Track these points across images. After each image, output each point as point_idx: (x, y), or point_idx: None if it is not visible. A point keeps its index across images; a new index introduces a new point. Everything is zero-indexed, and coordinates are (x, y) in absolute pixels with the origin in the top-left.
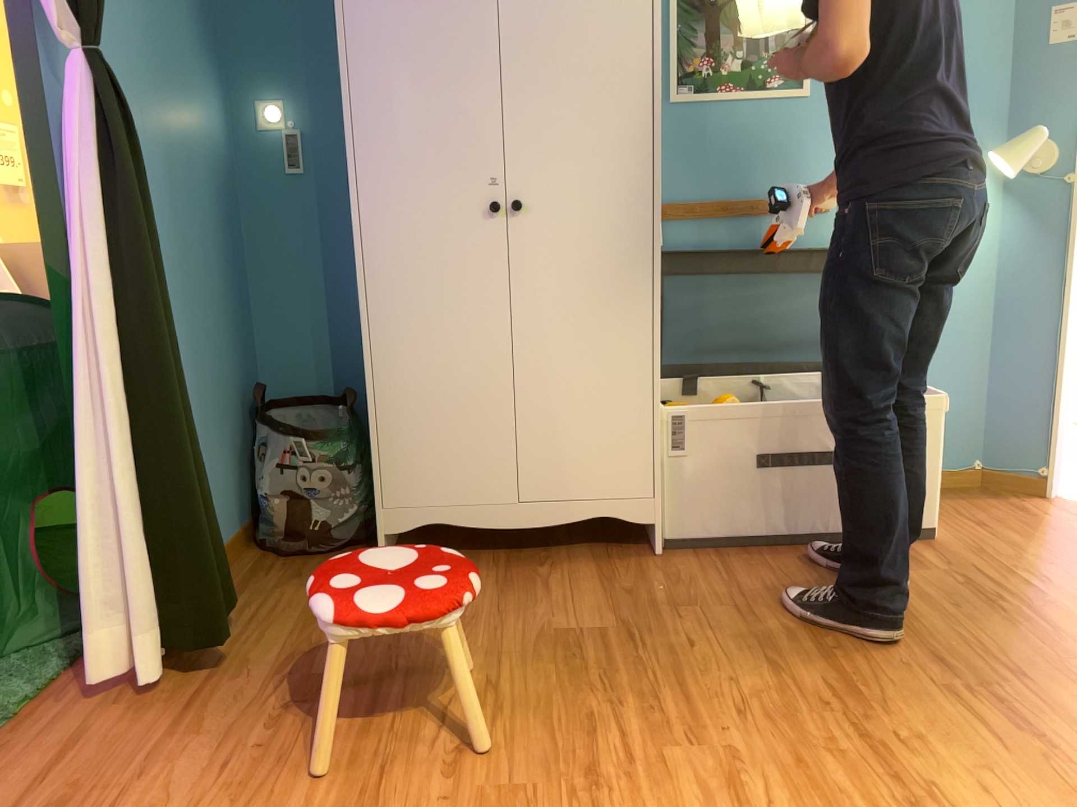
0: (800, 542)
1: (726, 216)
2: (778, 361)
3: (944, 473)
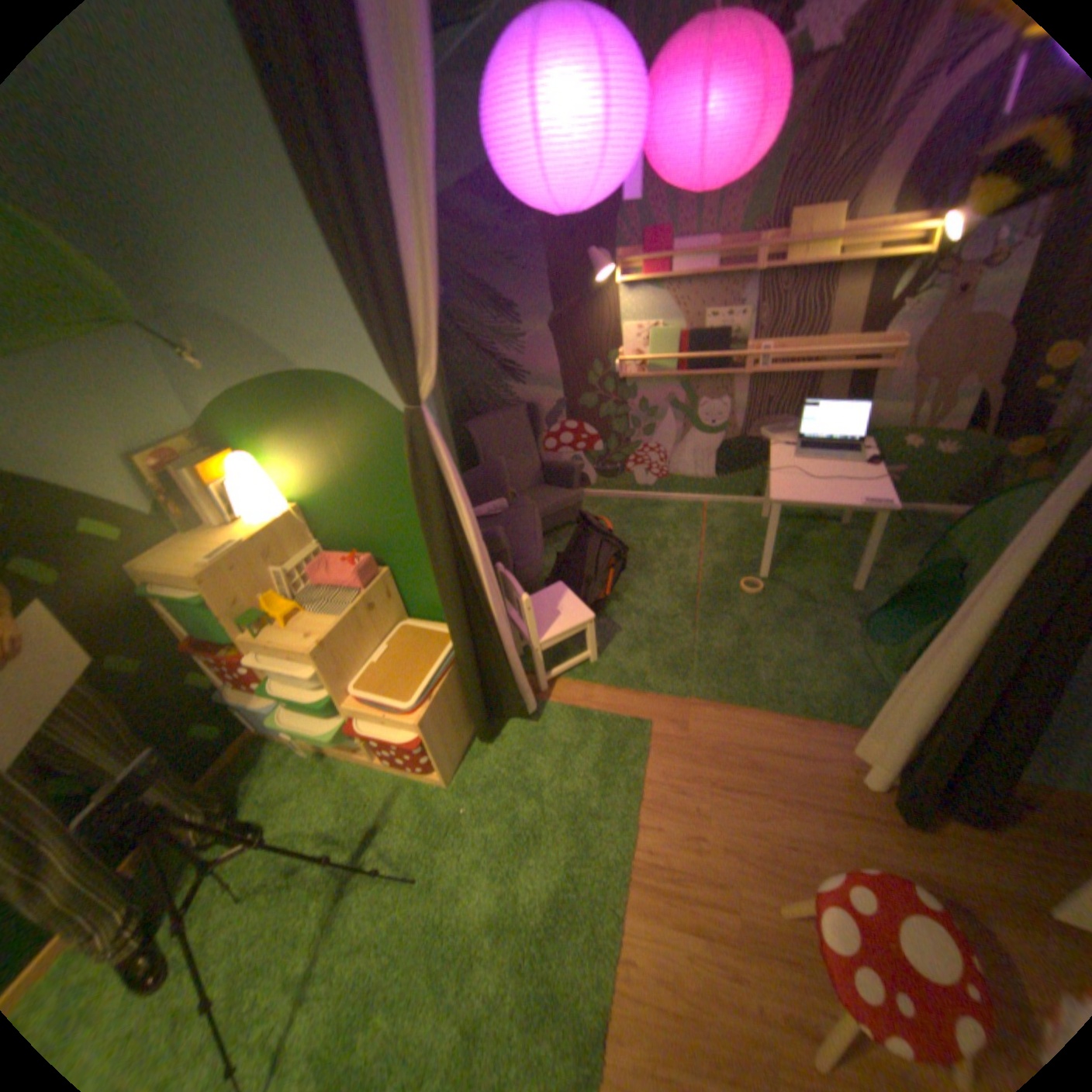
0: None
1: None
2: None
3: None
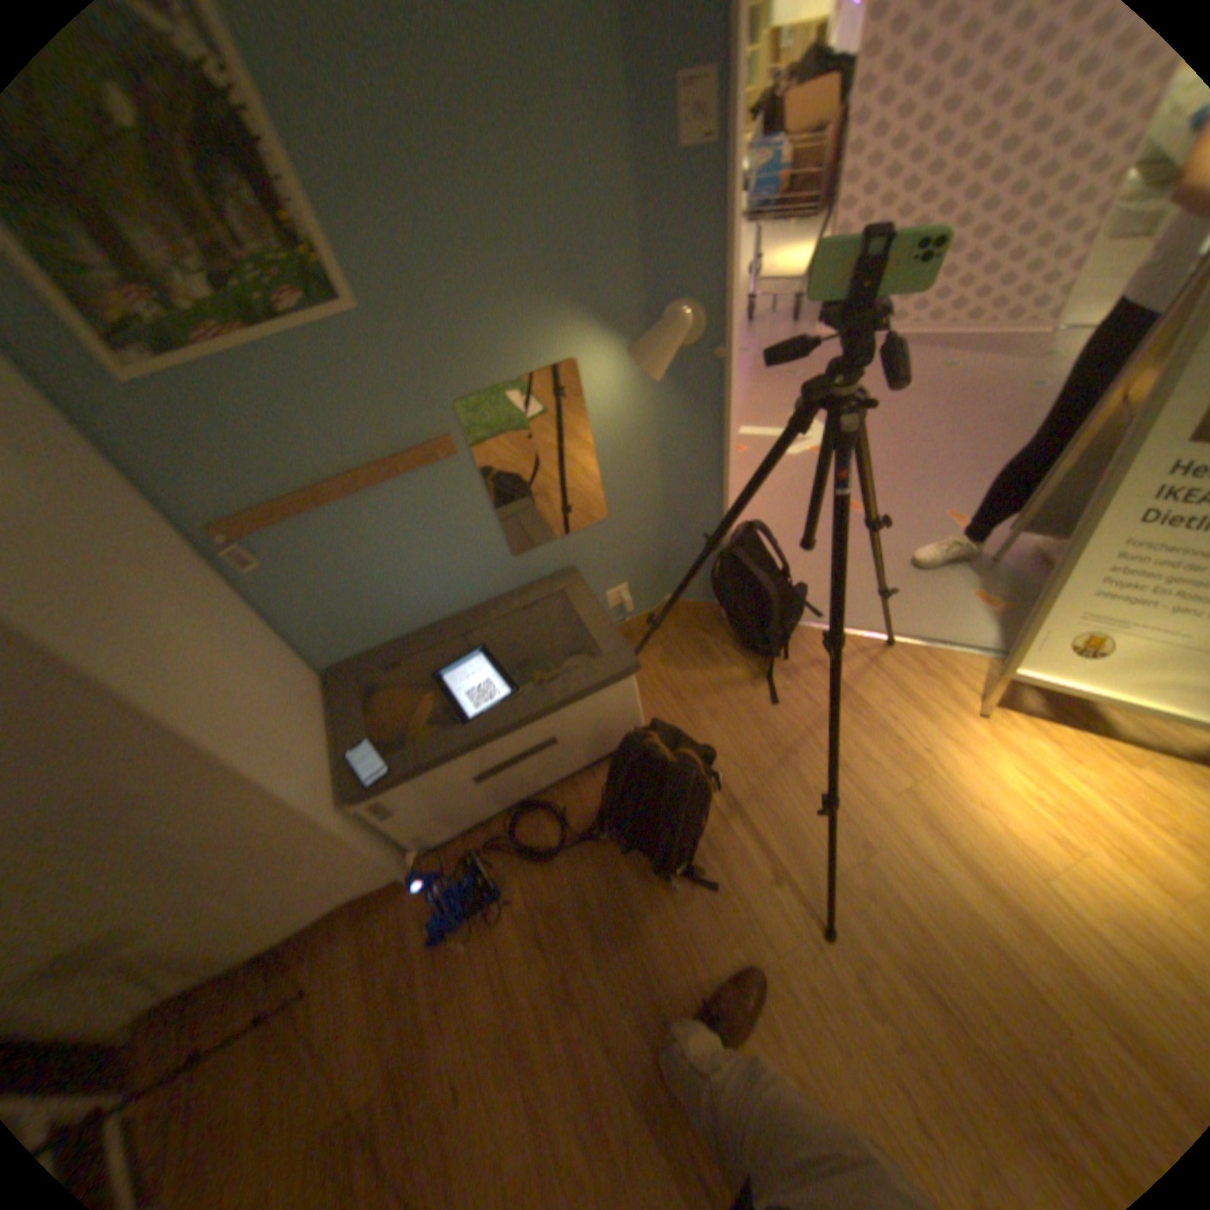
0: (540, 800)
1: (329, 502)
2: (468, 604)
3: (643, 614)
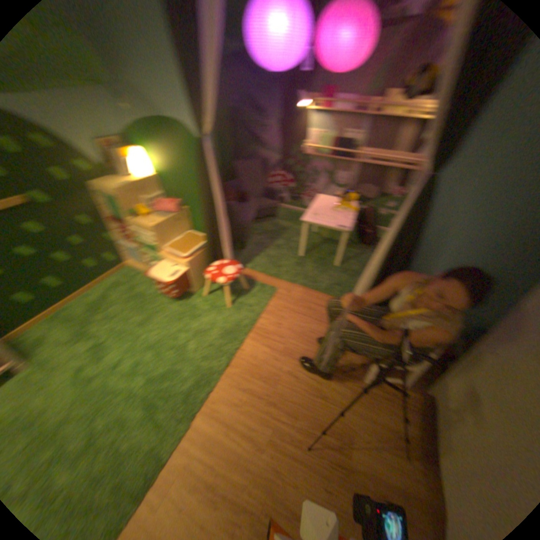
0: None
1: None
2: None
3: None
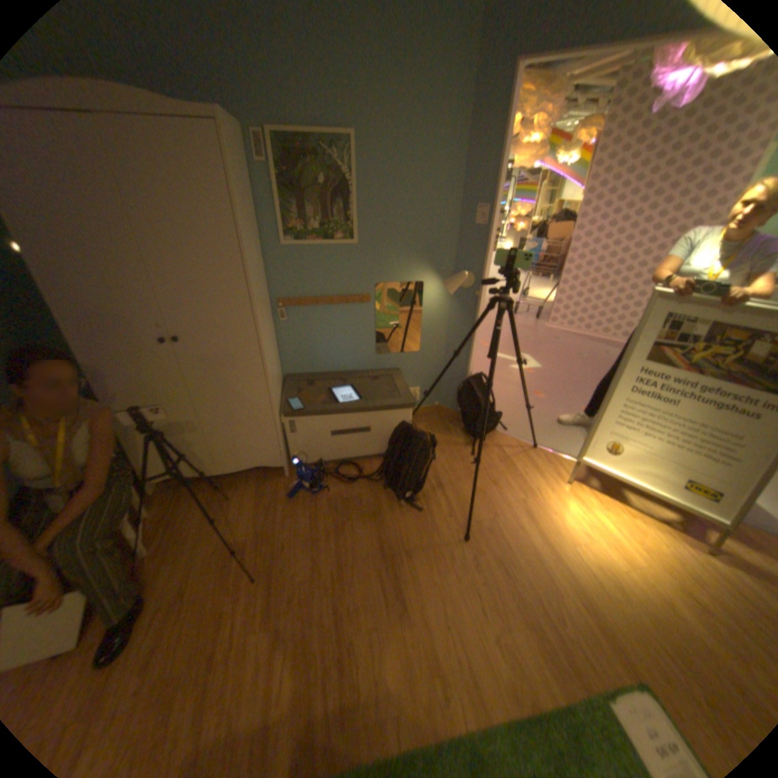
0: (353, 462)
1: (319, 305)
2: (350, 369)
3: (422, 407)
